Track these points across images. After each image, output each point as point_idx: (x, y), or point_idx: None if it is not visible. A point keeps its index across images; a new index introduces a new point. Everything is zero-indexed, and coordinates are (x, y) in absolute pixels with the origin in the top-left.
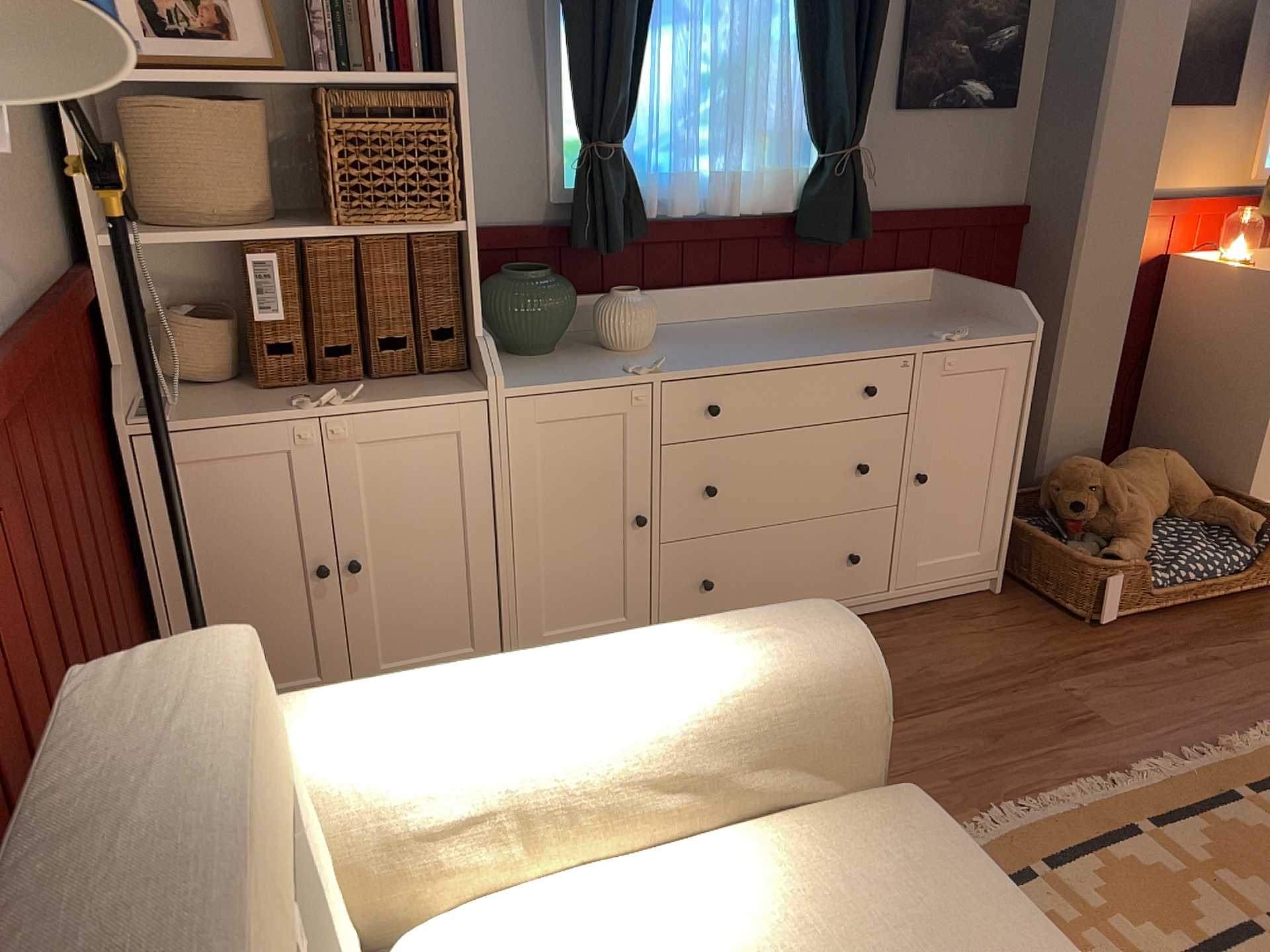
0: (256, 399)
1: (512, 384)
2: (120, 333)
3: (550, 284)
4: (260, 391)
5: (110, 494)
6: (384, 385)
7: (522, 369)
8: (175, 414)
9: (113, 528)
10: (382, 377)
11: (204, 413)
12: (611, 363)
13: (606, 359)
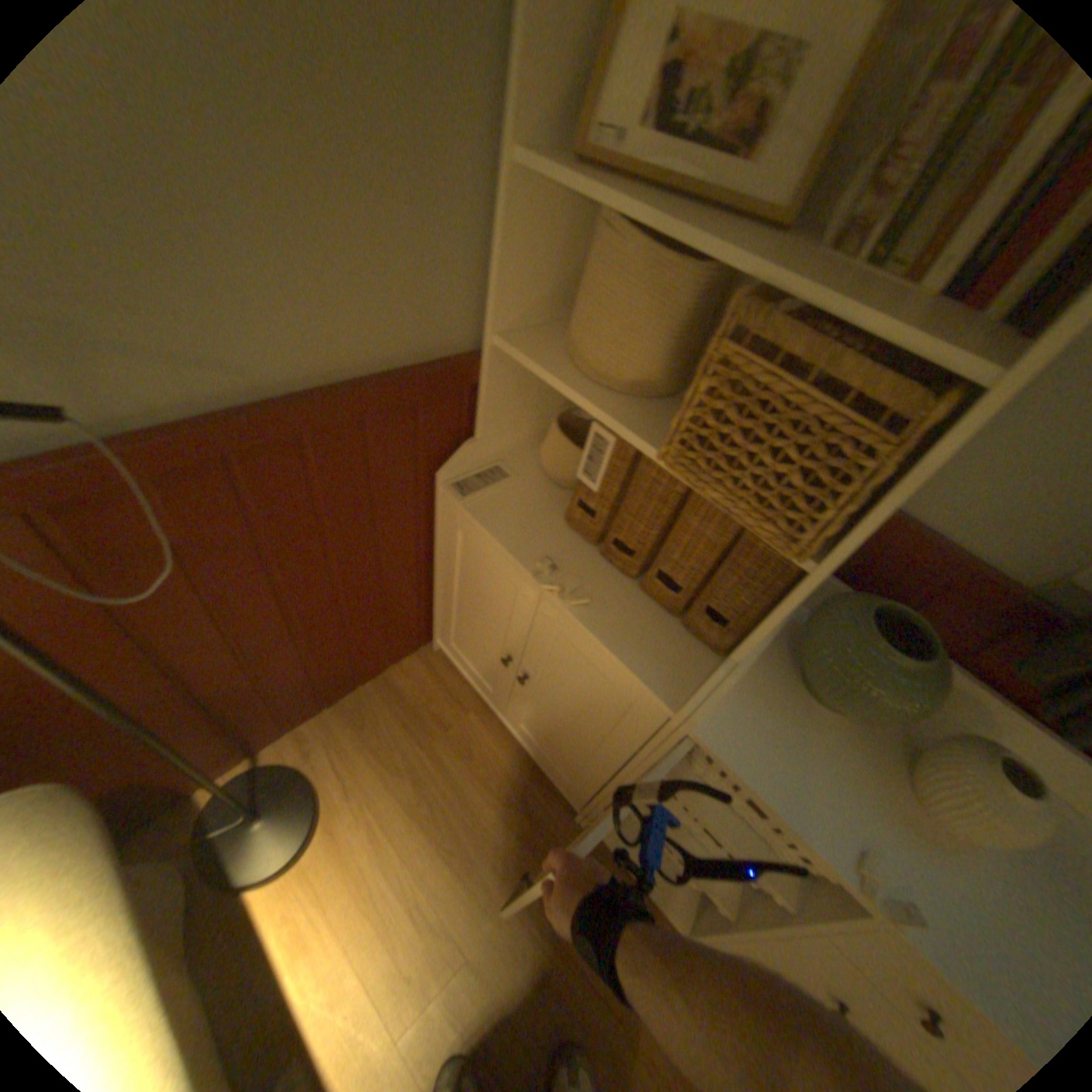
0: (550, 527)
1: (724, 732)
2: (501, 413)
3: (909, 687)
4: (567, 520)
5: (415, 518)
6: (641, 604)
7: (775, 715)
8: (487, 497)
9: (400, 540)
10: (652, 594)
11: (503, 512)
12: (878, 823)
13: (887, 806)
